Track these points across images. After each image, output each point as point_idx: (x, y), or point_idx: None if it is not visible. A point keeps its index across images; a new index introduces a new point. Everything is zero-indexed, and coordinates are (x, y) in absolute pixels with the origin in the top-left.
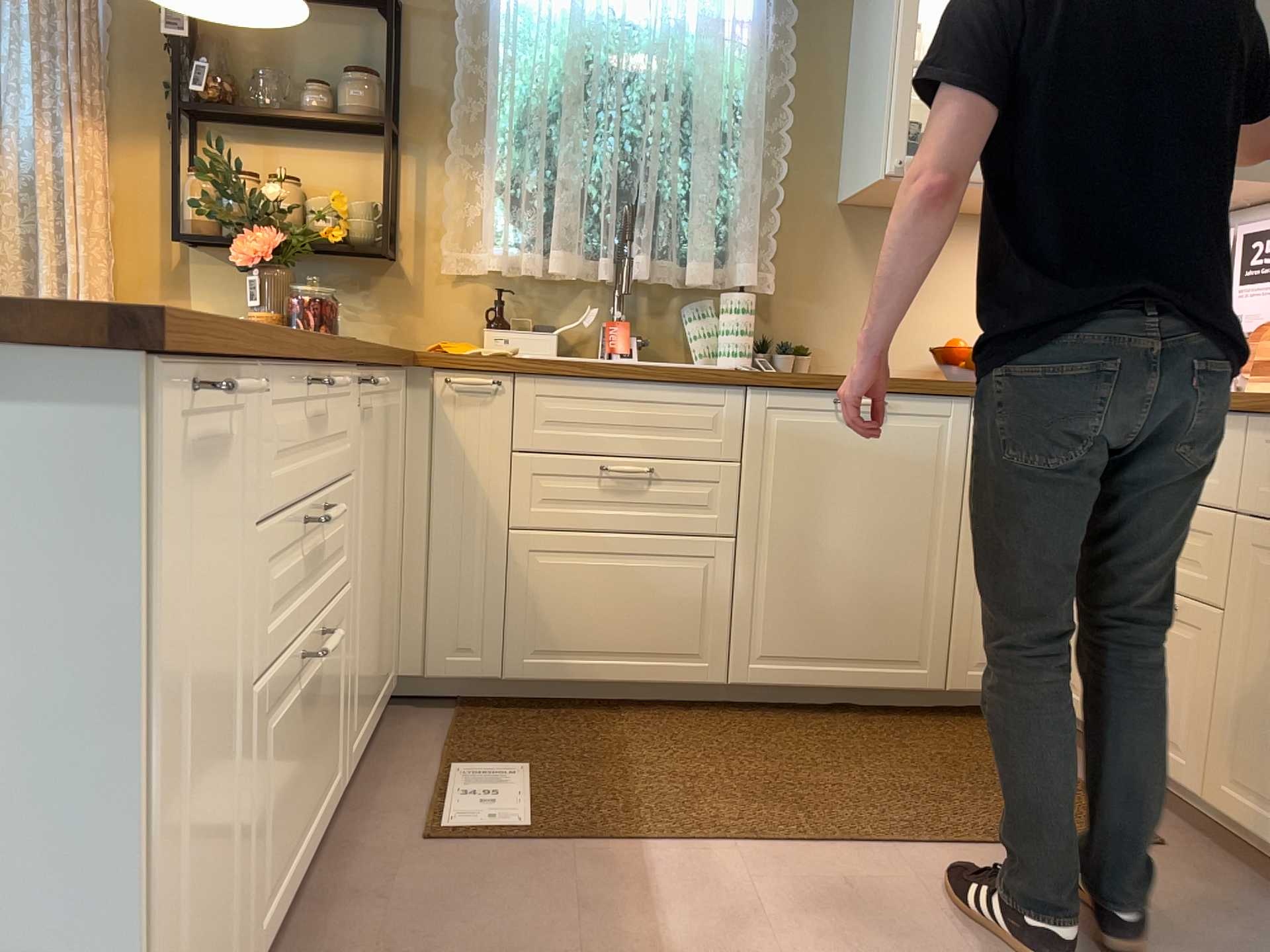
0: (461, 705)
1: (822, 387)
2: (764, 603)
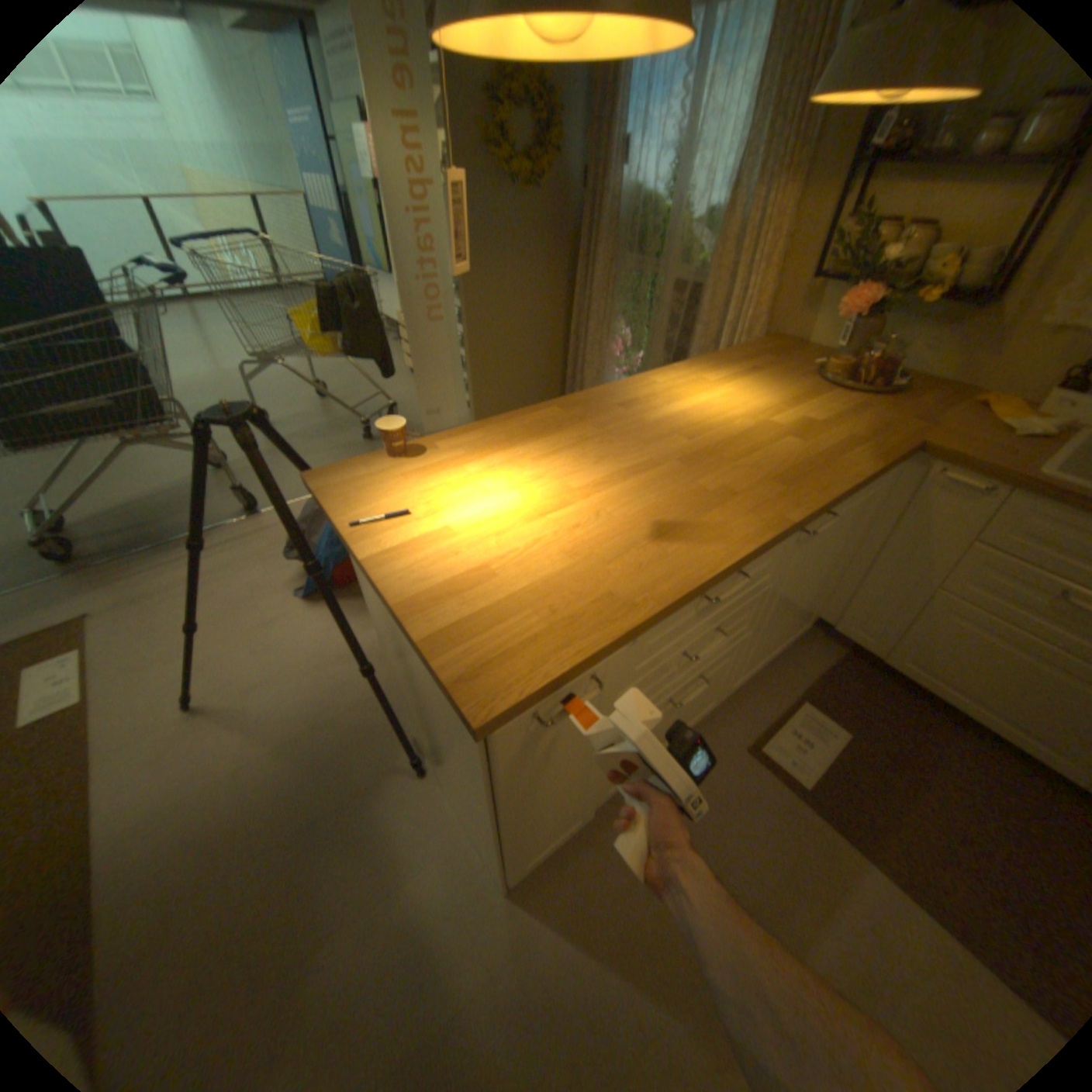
0: (855, 651)
1: None
2: None
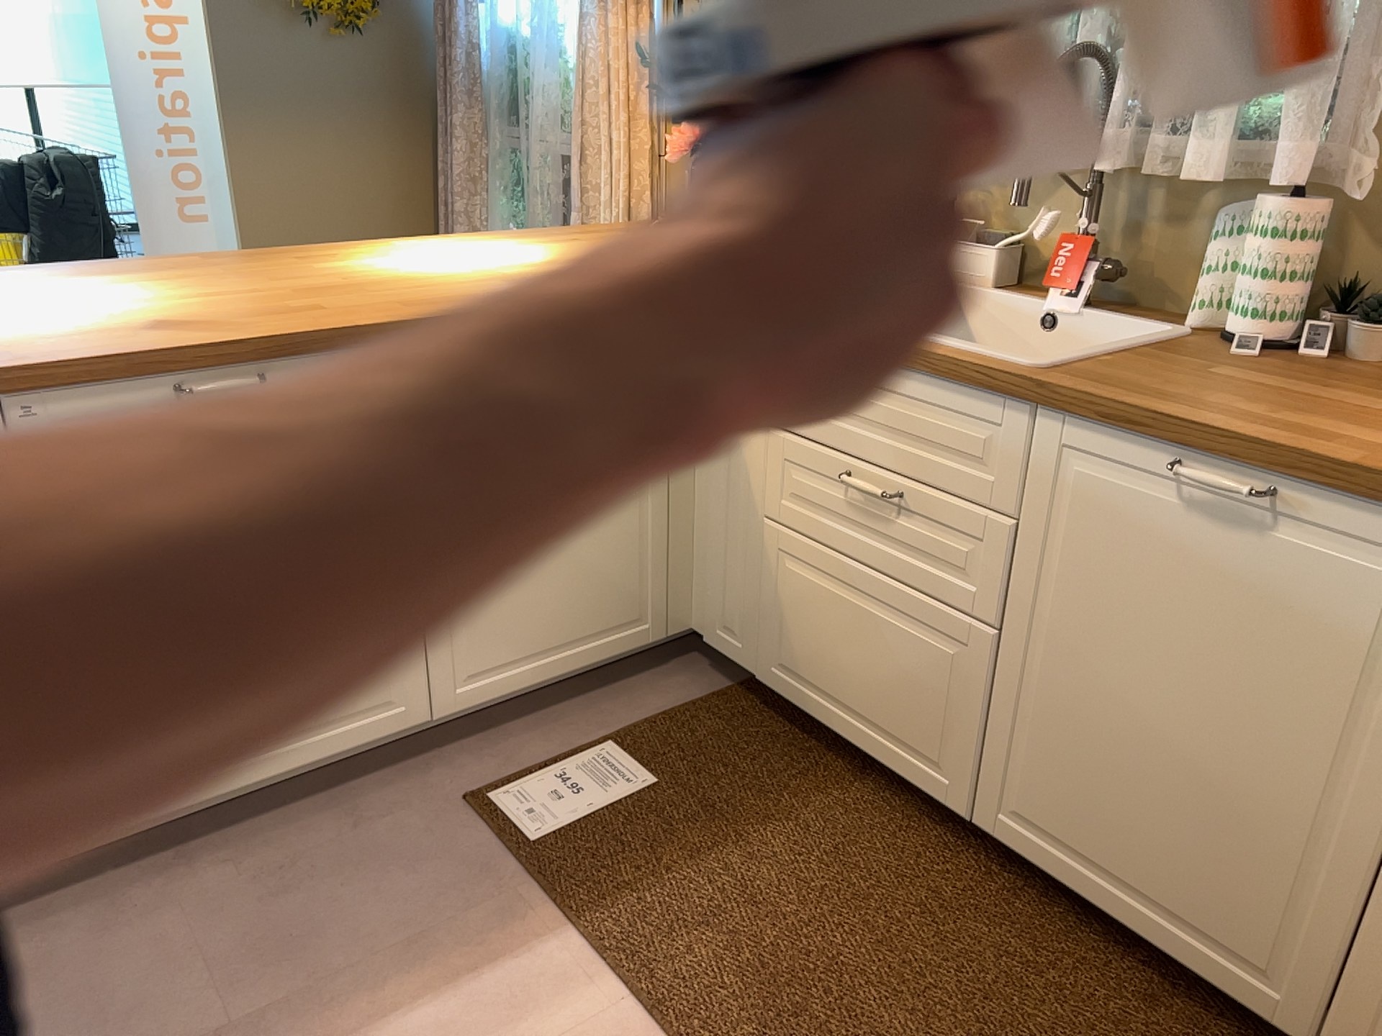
0: (744, 683)
1: (1148, 436)
2: (1025, 739)
